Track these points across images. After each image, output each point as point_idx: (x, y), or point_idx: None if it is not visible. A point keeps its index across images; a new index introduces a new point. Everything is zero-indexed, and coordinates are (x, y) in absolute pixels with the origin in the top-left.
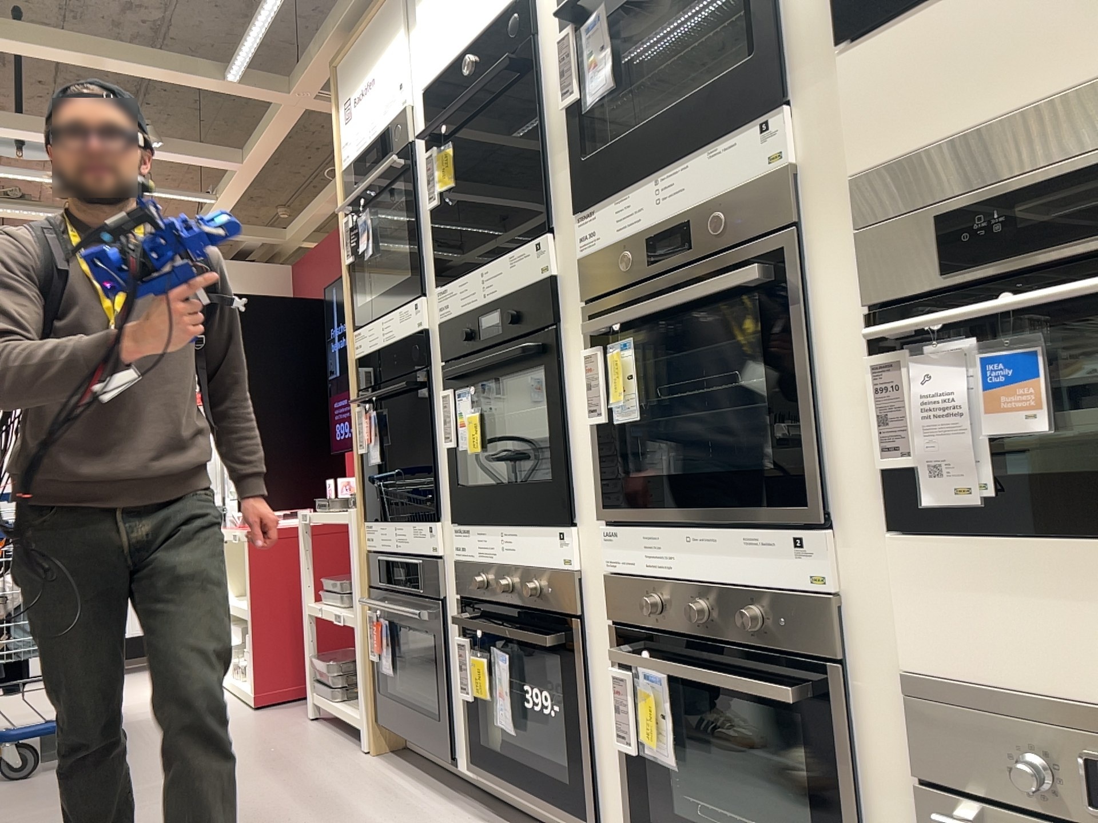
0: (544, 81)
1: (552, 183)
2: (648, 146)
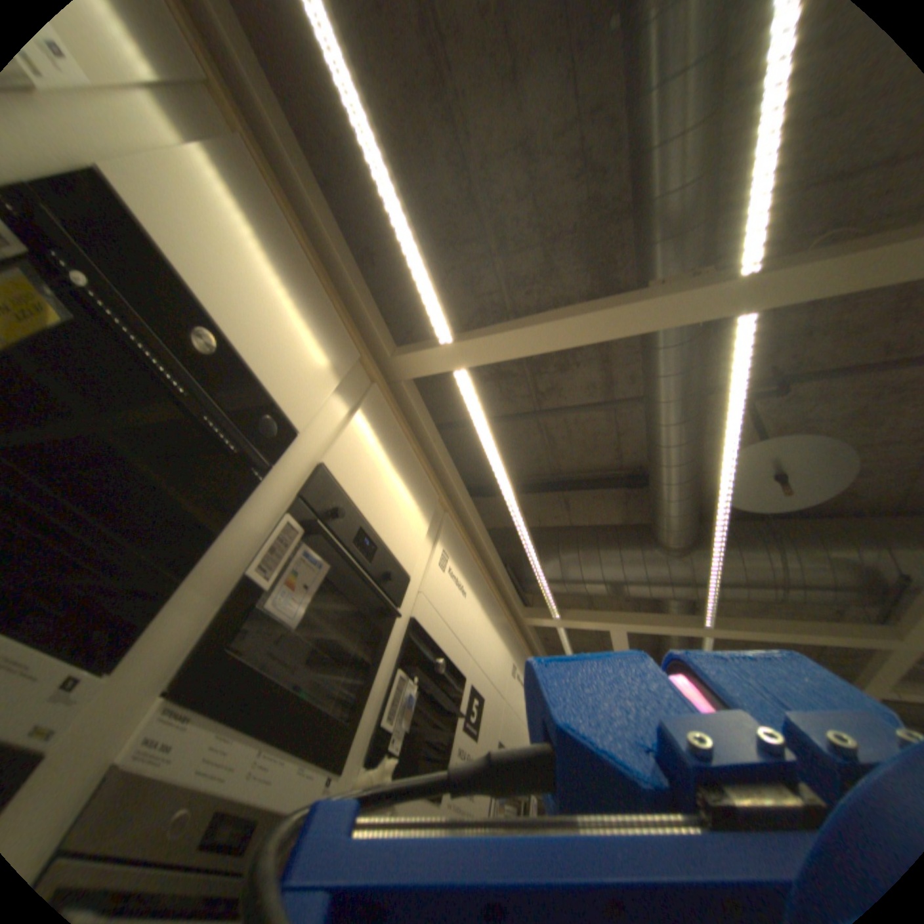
0: (242, 511)
1: (160, 616)
2: (274, 712)
